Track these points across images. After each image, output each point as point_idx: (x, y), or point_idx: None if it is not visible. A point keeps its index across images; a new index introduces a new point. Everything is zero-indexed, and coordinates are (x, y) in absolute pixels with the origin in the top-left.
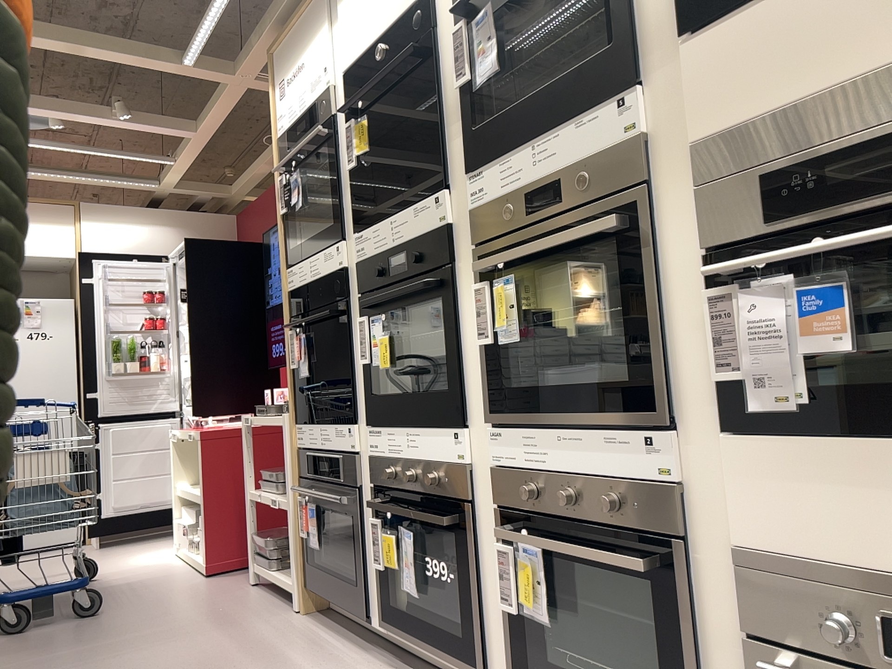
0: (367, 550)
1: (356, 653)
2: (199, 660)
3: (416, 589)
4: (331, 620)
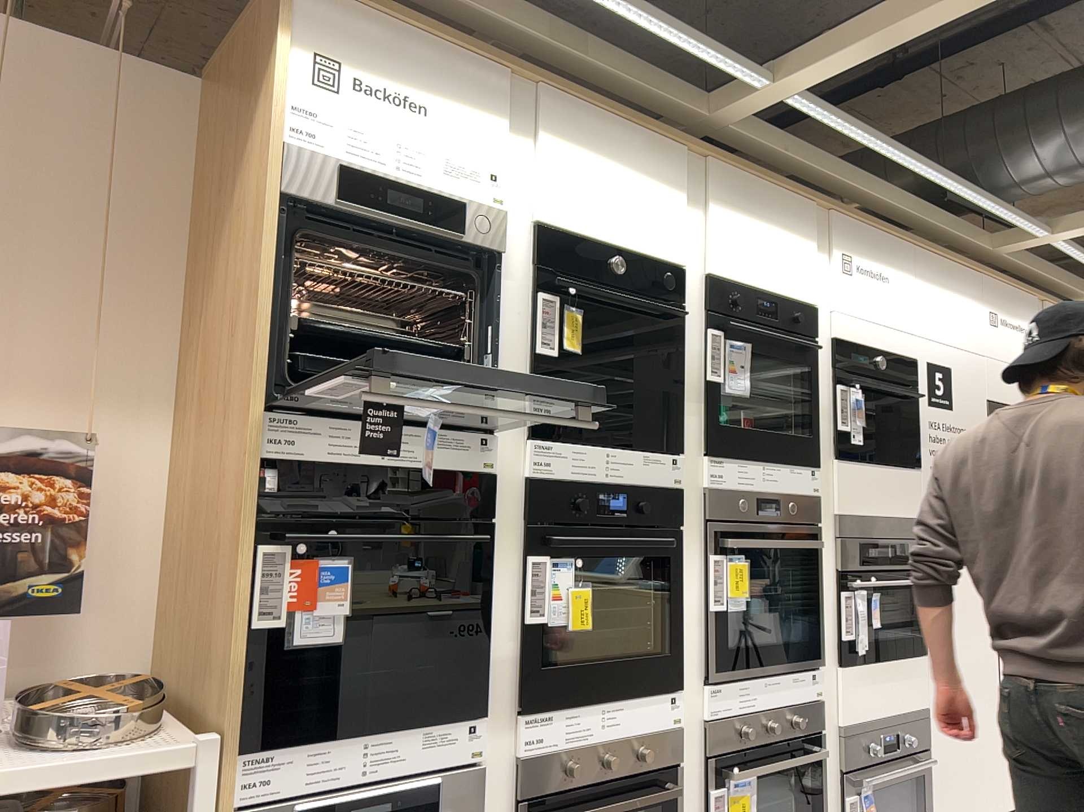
0: None
1: None
2: None
3: None
4: None
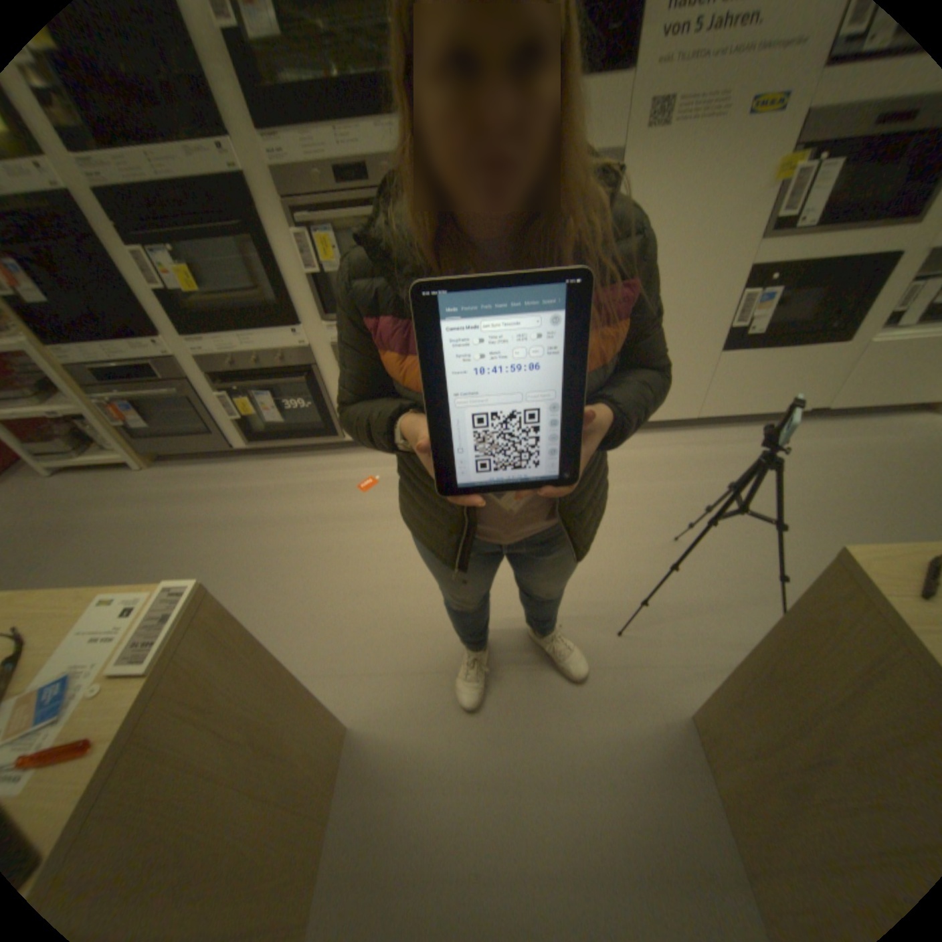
0: (212, 415)
1: (230, 468)
2: (127, 531)
3: (281, 420)
4: (175, 463)
